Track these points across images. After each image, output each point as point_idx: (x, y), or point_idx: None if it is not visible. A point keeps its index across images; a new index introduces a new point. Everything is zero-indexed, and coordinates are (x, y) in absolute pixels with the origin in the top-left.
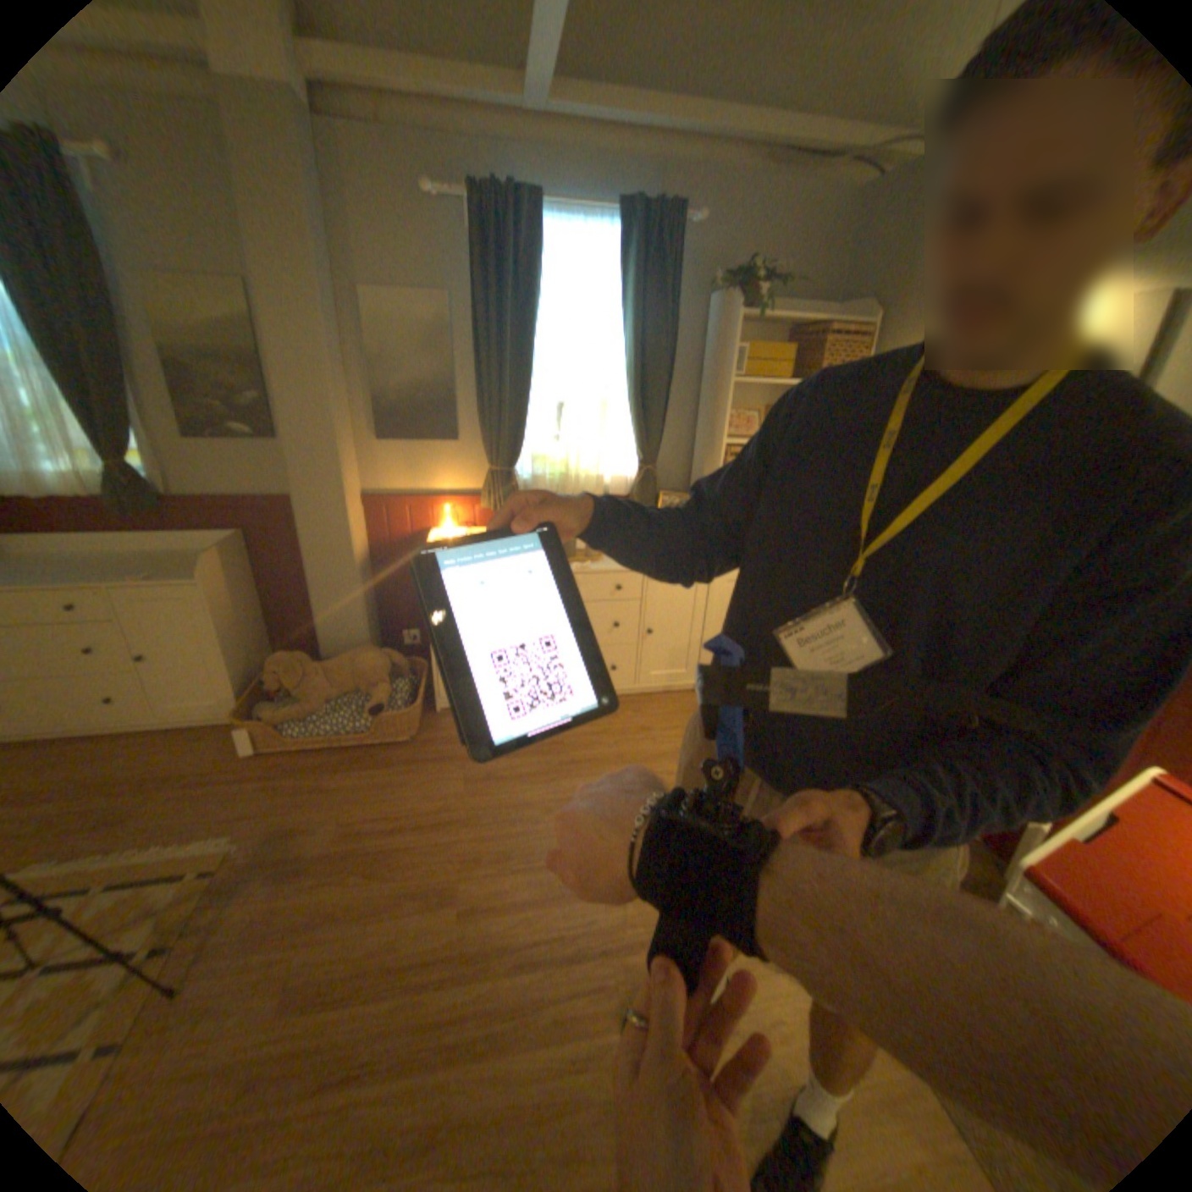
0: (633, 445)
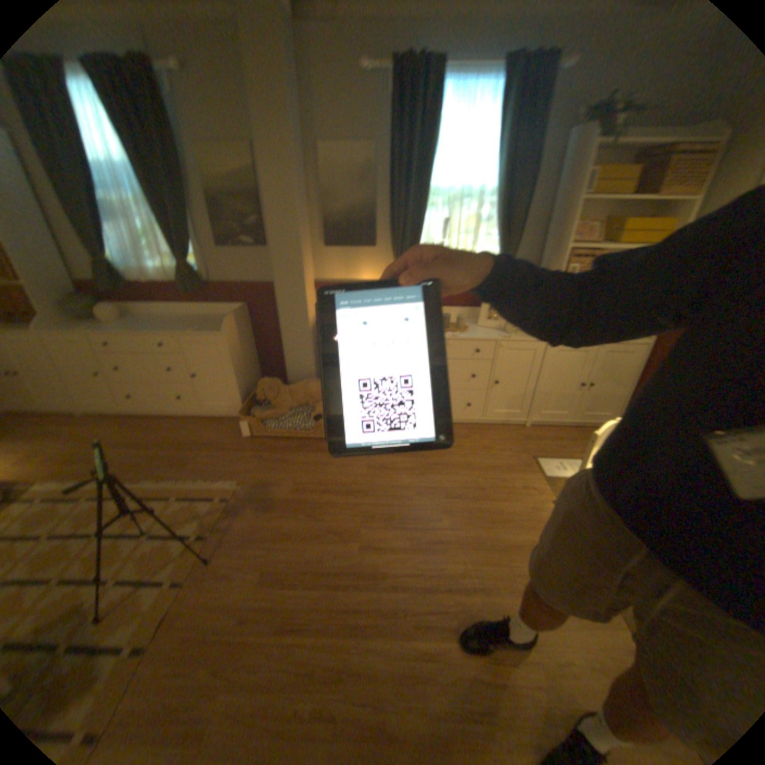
0: (498, 248)
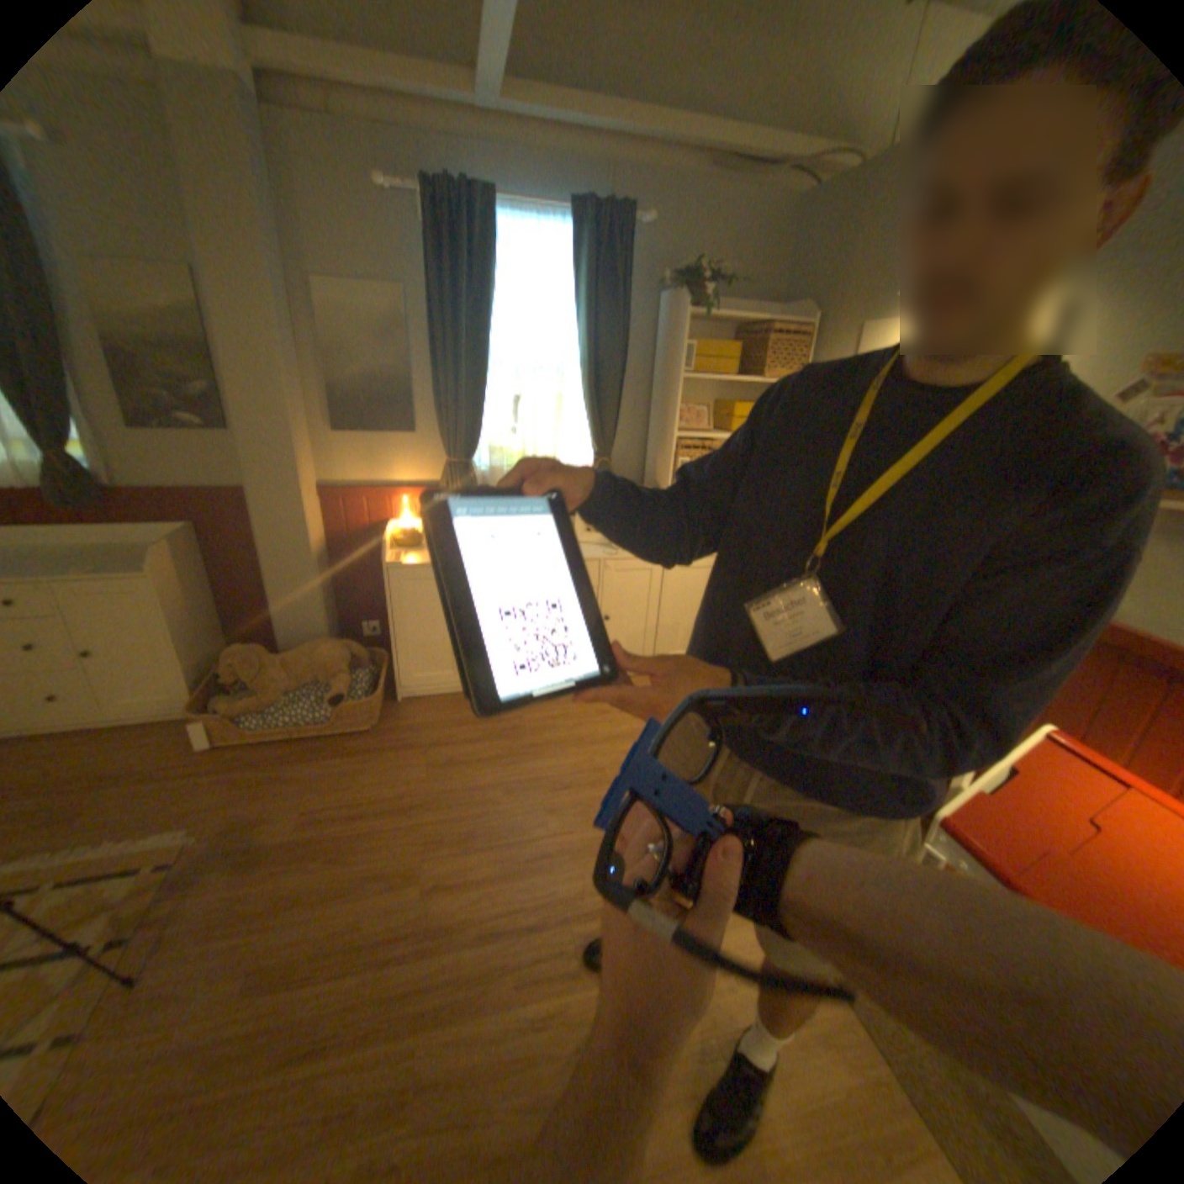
0: (589, 437)
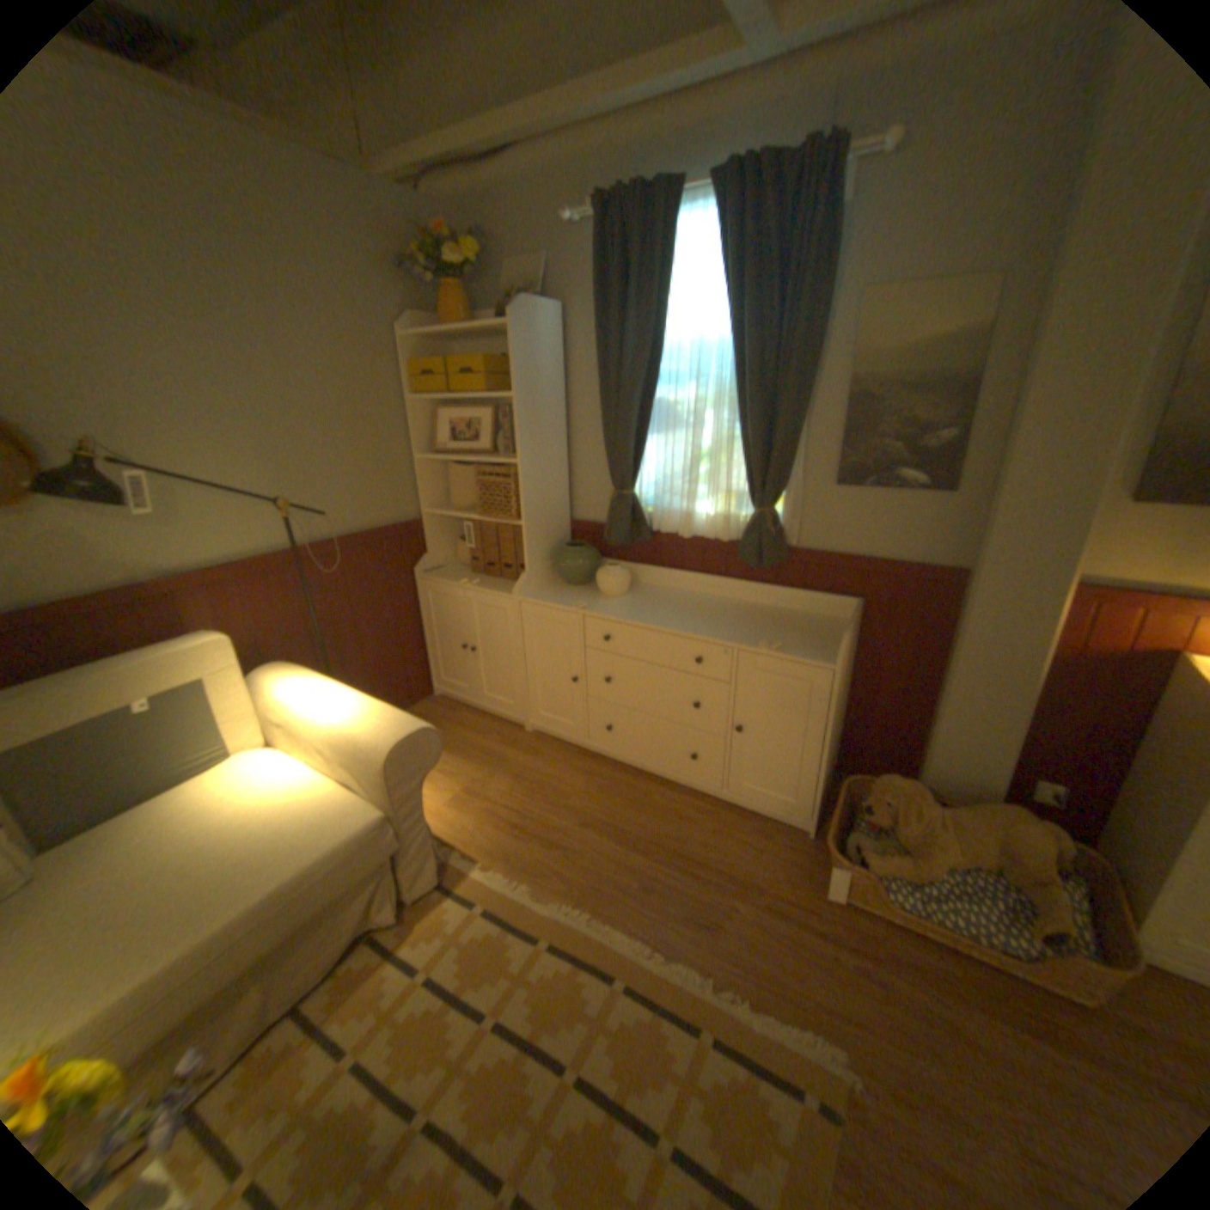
0: None
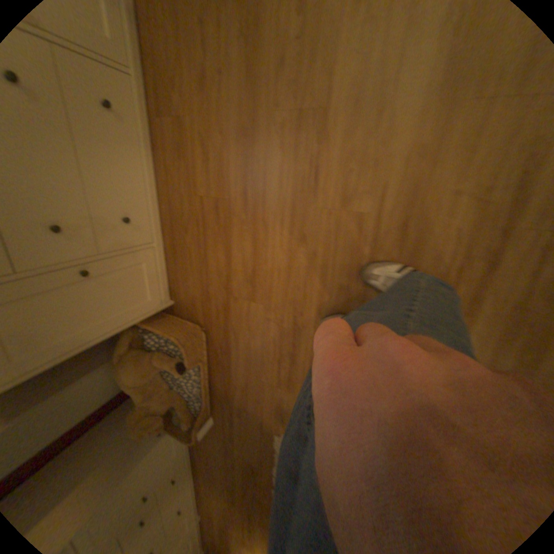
0: None
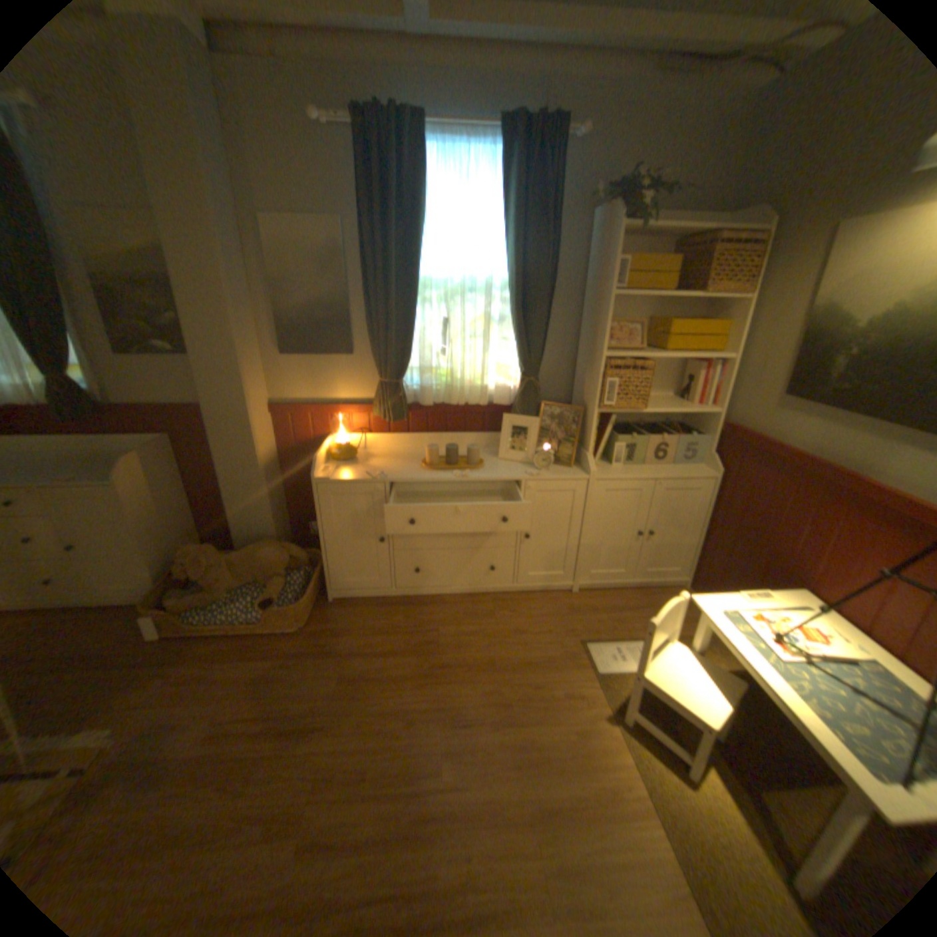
0: (517, 357)
